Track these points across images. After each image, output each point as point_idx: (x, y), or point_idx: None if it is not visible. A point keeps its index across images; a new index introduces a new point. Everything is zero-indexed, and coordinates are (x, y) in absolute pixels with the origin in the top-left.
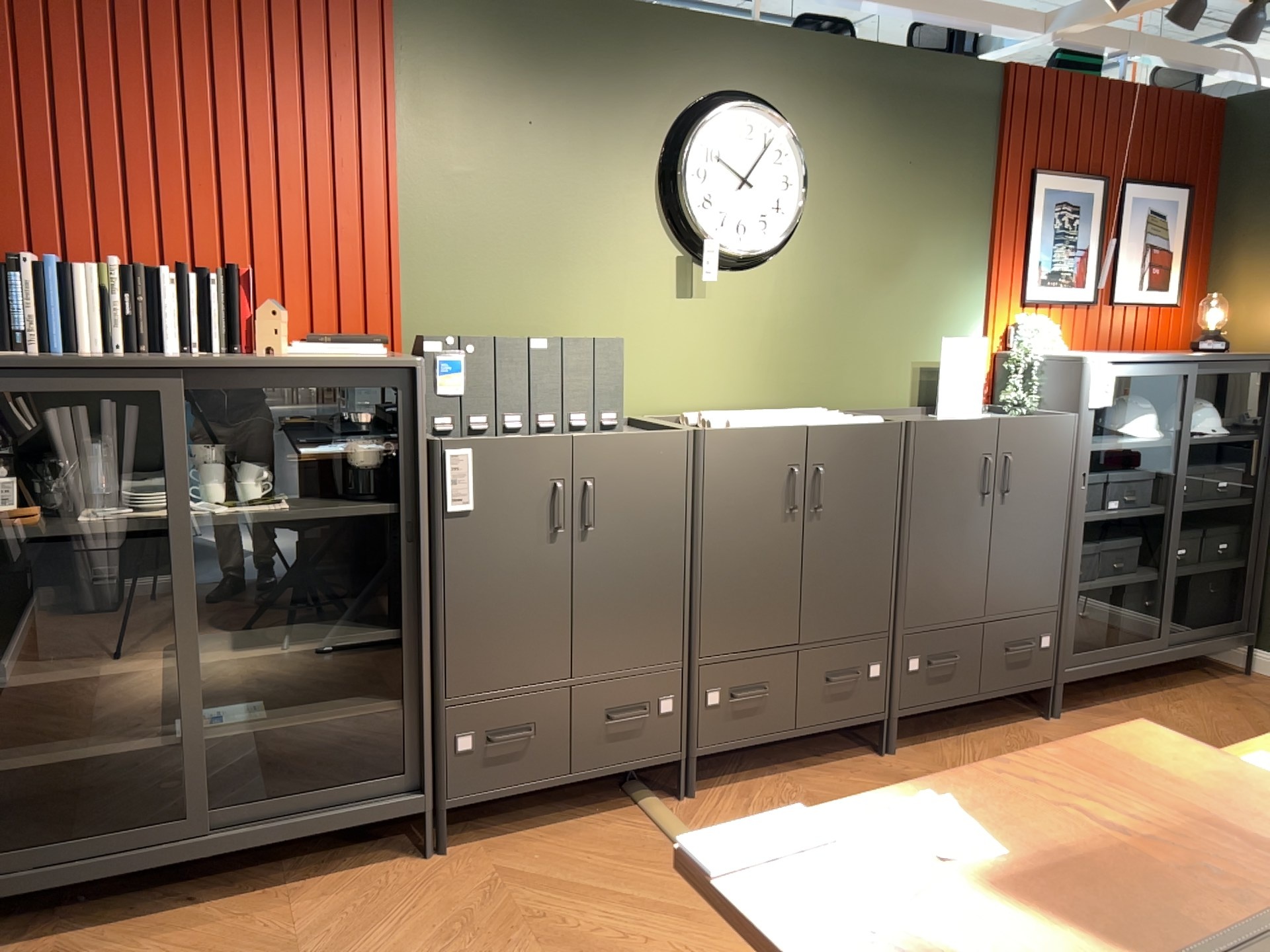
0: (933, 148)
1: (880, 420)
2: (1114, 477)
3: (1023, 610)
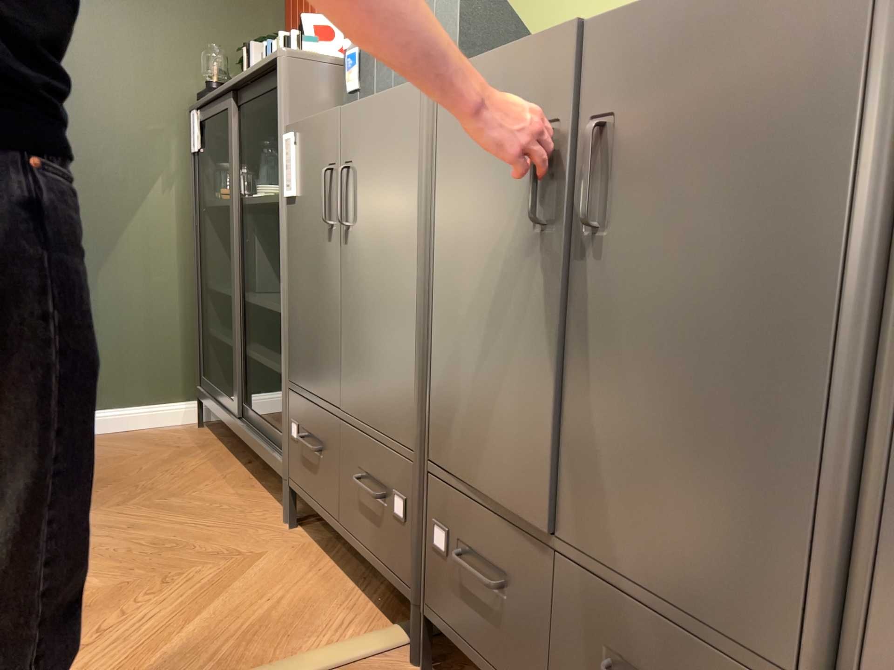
0: None
1: None
2: None
3: None
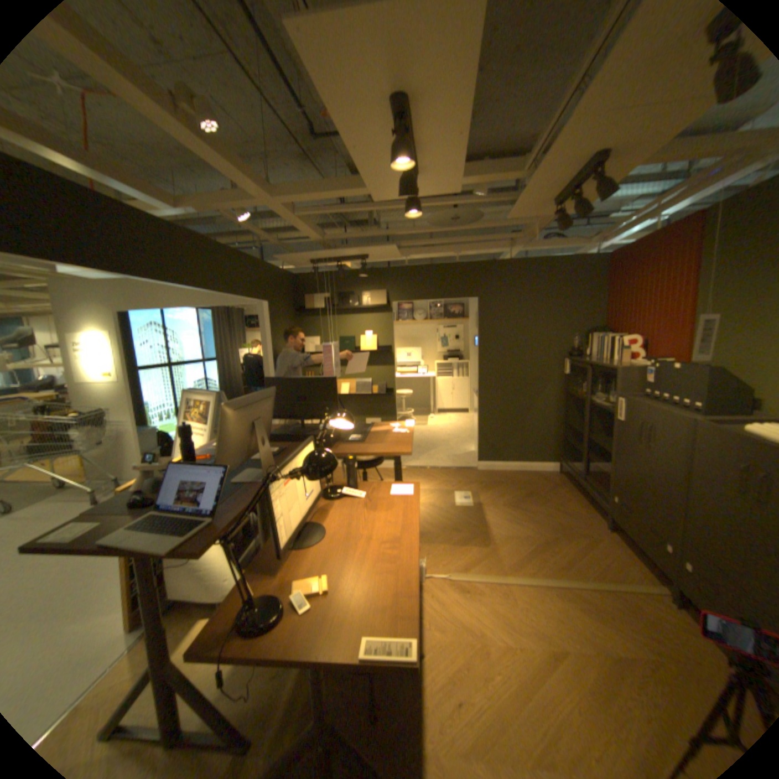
0: None
1: None
2: None
3: None
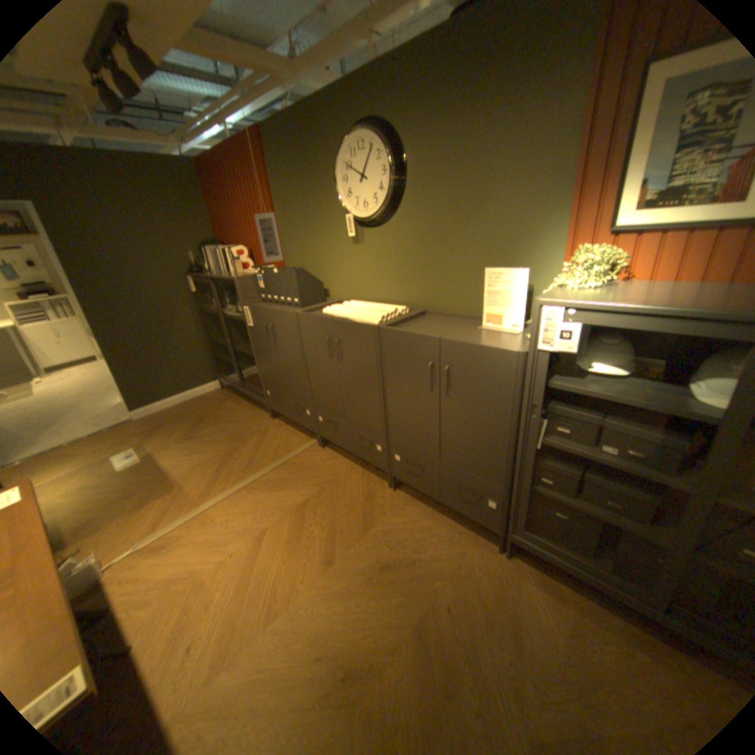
0: (507, 93)
1: (376, 322)
2: (613, 426)
3: (469, 473)
